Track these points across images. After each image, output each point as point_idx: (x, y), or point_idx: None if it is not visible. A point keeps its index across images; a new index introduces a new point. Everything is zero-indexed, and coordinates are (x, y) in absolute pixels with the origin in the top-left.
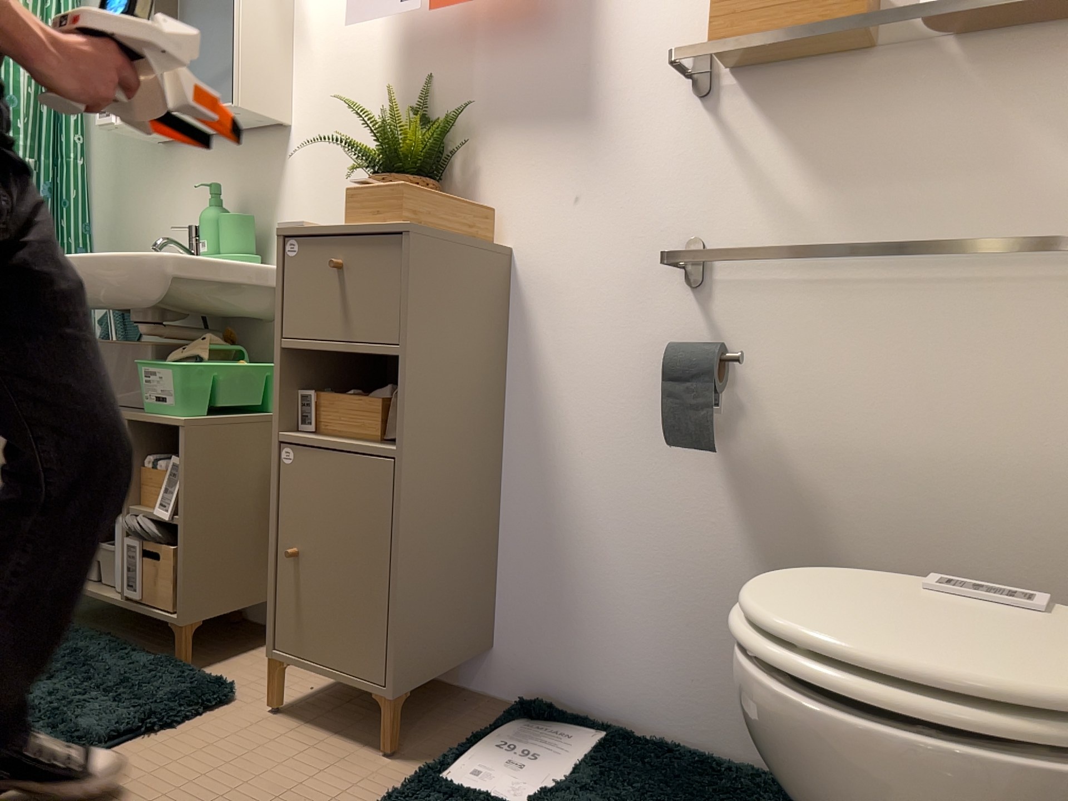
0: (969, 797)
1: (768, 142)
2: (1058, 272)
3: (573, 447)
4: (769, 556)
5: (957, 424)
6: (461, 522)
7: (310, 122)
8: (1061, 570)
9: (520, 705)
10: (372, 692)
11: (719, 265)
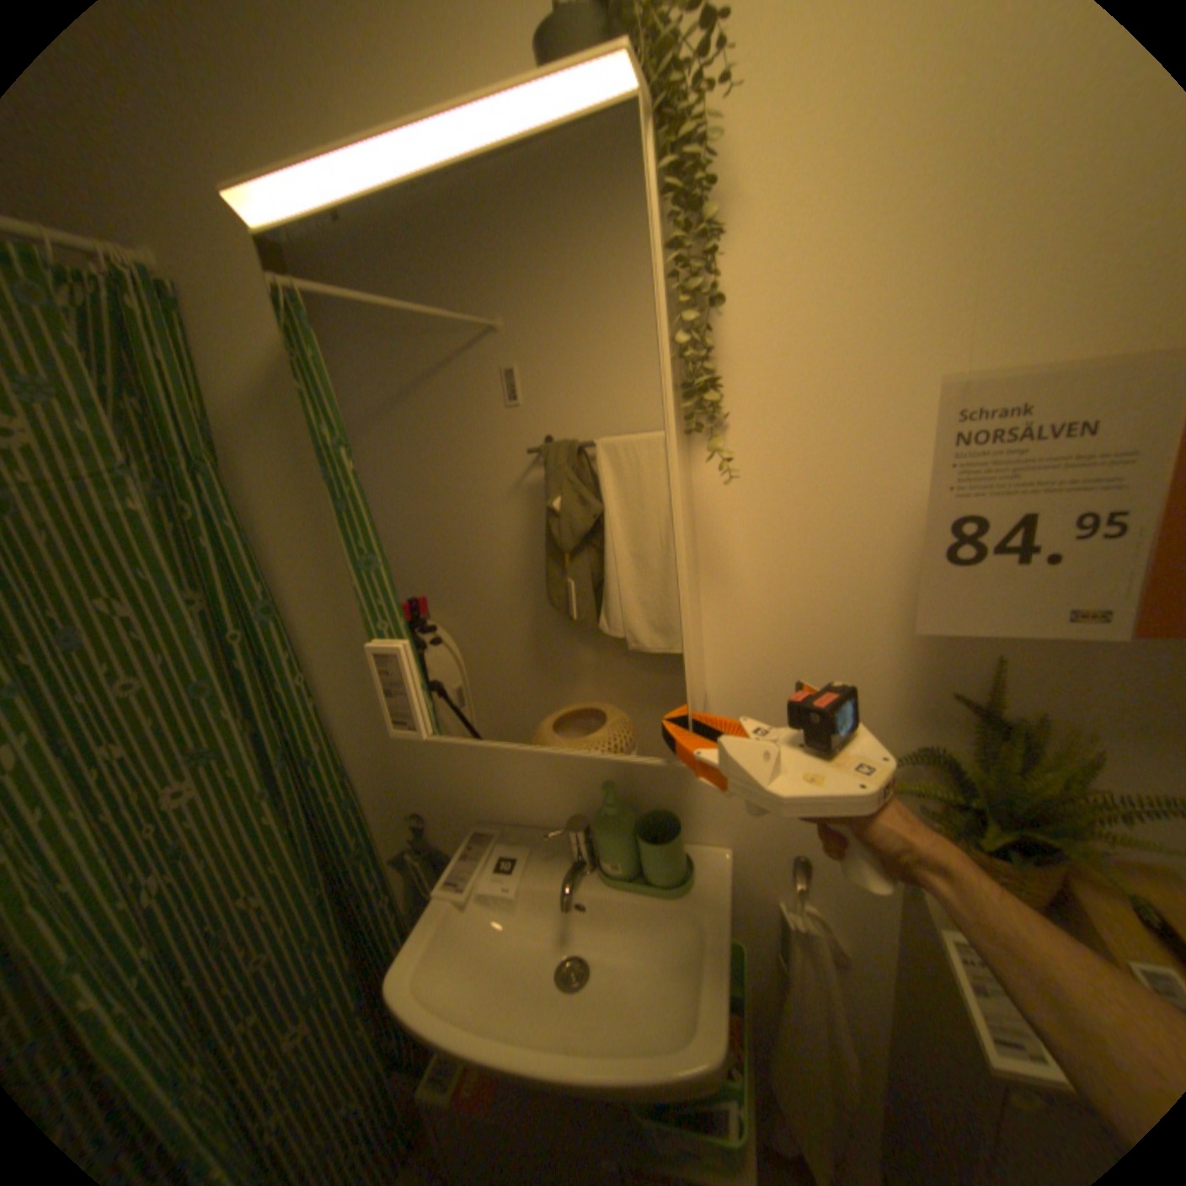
0: None
1: None
2: None
3: None
4: None
5: None
6: None
7: (742, 688)
8: None
9: None
10: None
11: None
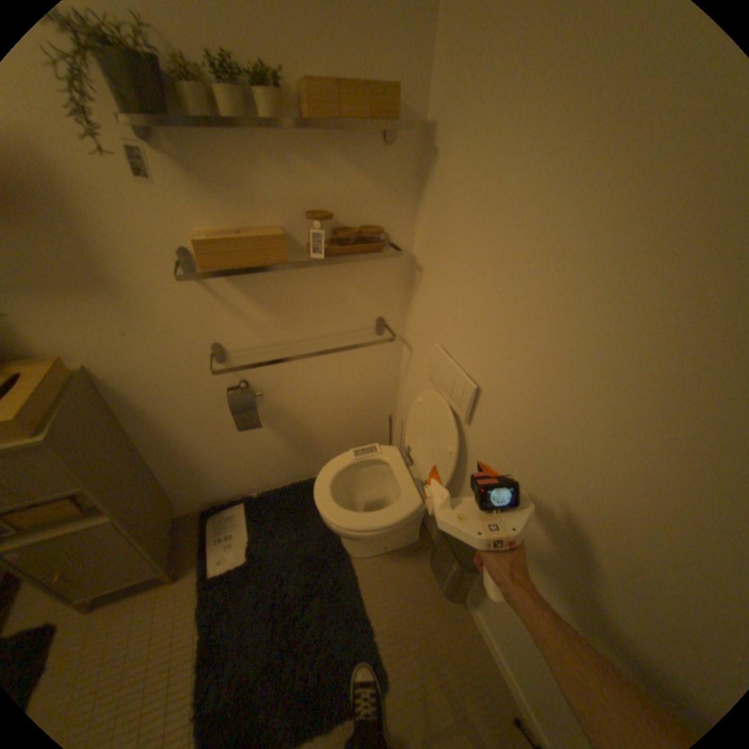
0: (395, 530)
1: (240, 297)
2: (364, 341)
3: (181, 434)
4: (283, 434)
5: (336, 382)
6: (144, 495)
7: None
8: (366, 407)
9: (202, 516)
10: (152, 577)
11: (231, 351)
